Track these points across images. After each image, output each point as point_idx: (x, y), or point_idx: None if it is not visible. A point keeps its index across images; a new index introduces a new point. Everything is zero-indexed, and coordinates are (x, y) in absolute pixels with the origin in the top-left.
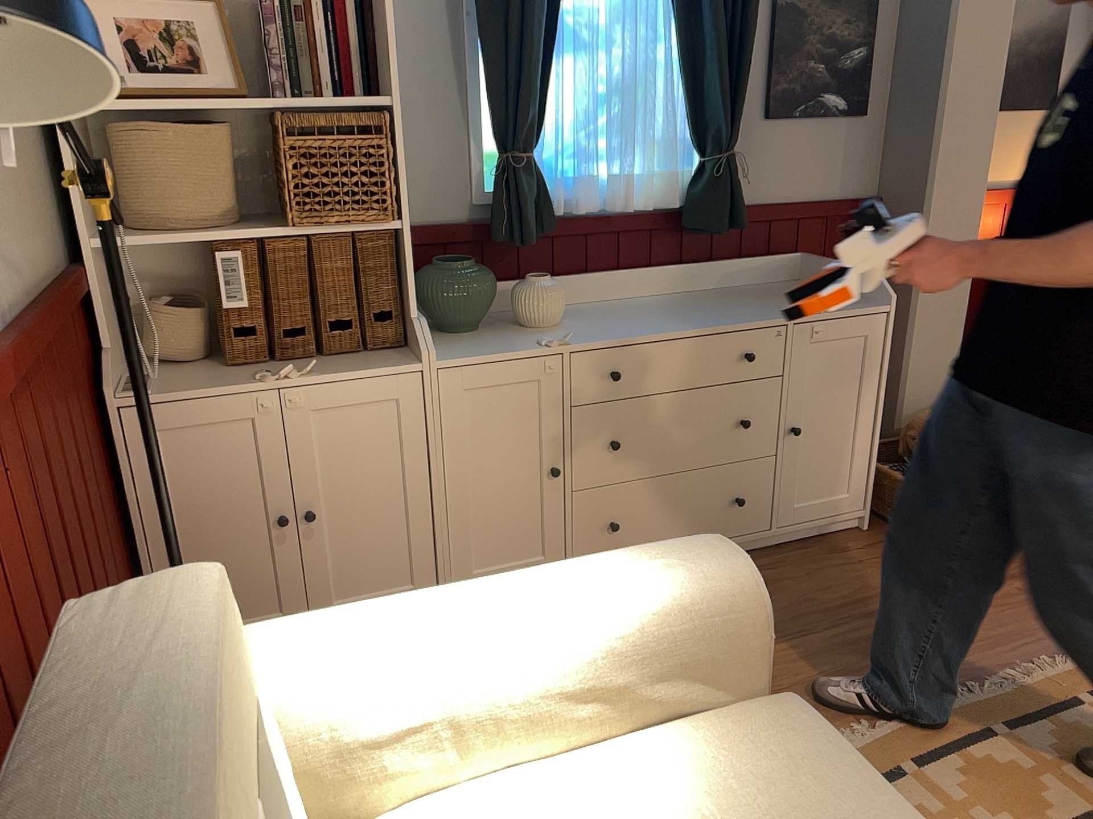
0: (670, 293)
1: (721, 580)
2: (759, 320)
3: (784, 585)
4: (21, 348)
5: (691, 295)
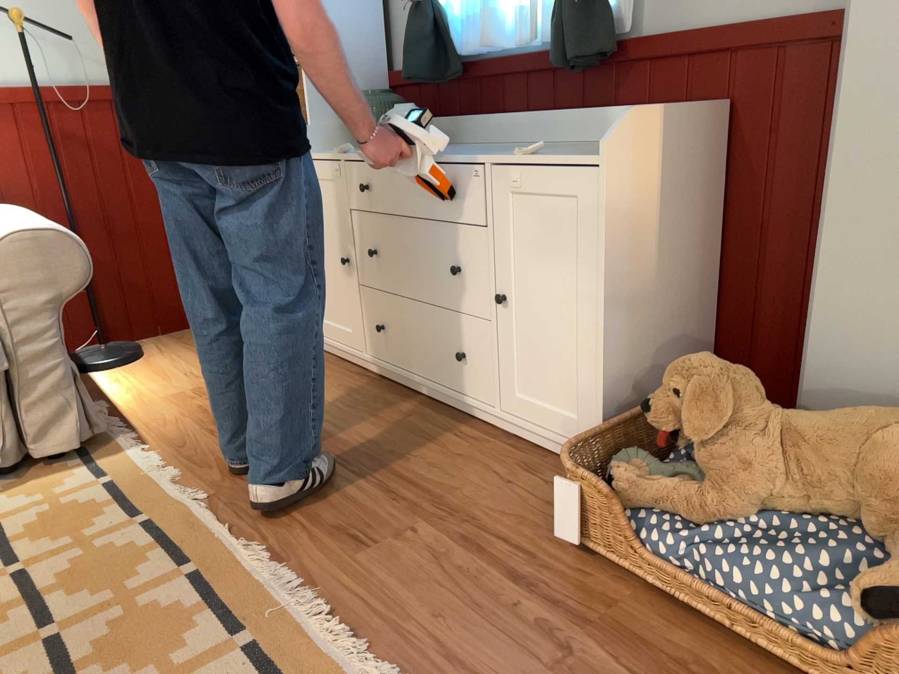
0: (555, 143)
1: (1, 235)
2: (469, 156)
3: (428, 446)
4: (68, 97)
5: (558, 145)
